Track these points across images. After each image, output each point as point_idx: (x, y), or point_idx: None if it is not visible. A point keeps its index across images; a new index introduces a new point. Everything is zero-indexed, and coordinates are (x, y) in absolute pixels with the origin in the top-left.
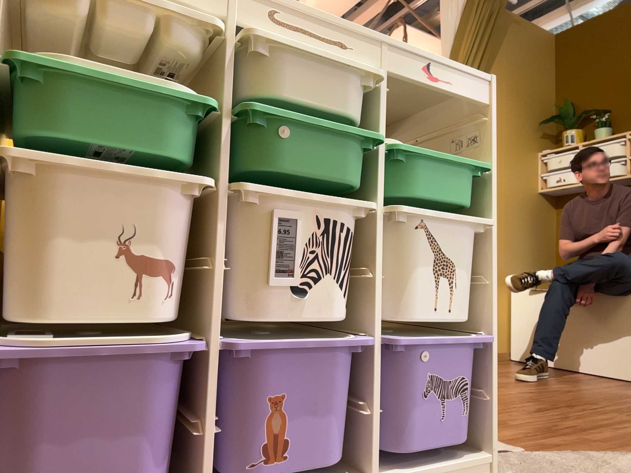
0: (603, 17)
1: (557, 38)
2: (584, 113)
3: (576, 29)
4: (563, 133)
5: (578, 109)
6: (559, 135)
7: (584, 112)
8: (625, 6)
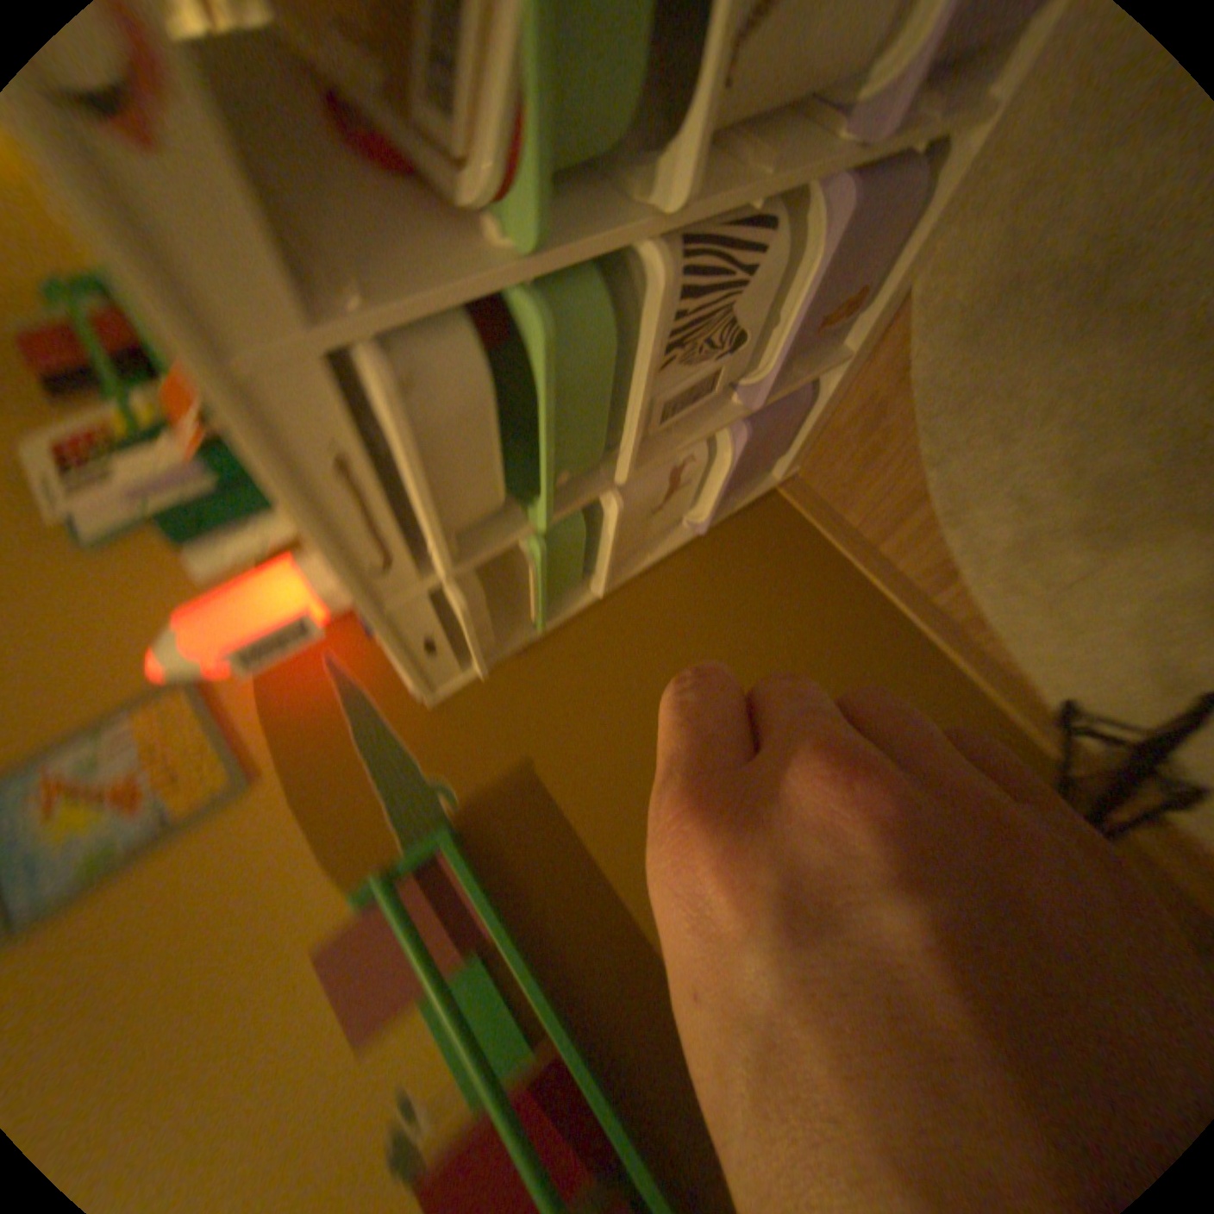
0: None
1: None
2: None
3: None
4: None
5: None
6: None
7: None
8: None
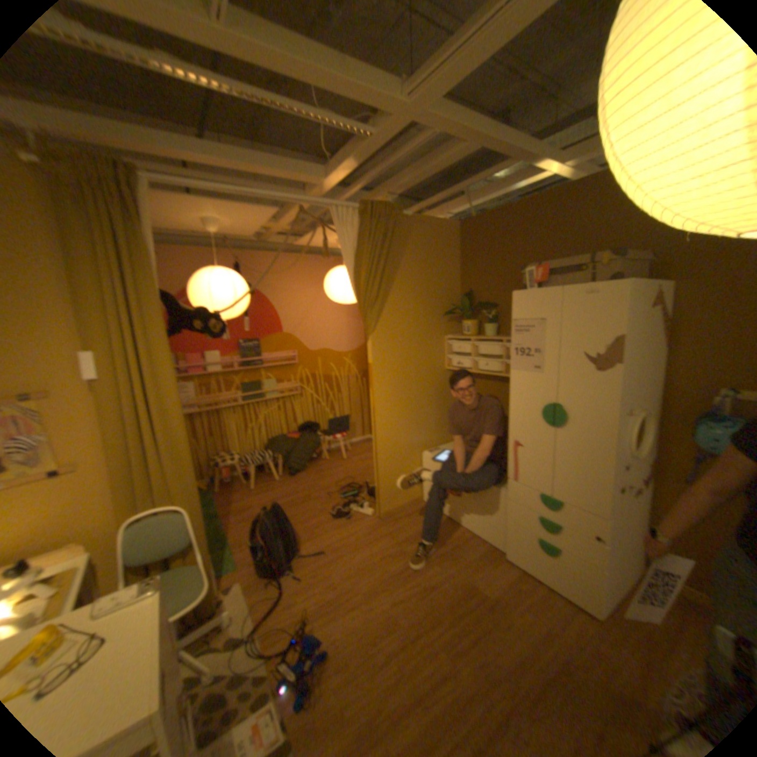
0: (501, 210)
1: (465, 222)
2: (482, 305)
3: (480, 217)
4: (465, 322)
5: (479, 296)
6: (463, 322)
7: (484, 300)
8: (518, 204)
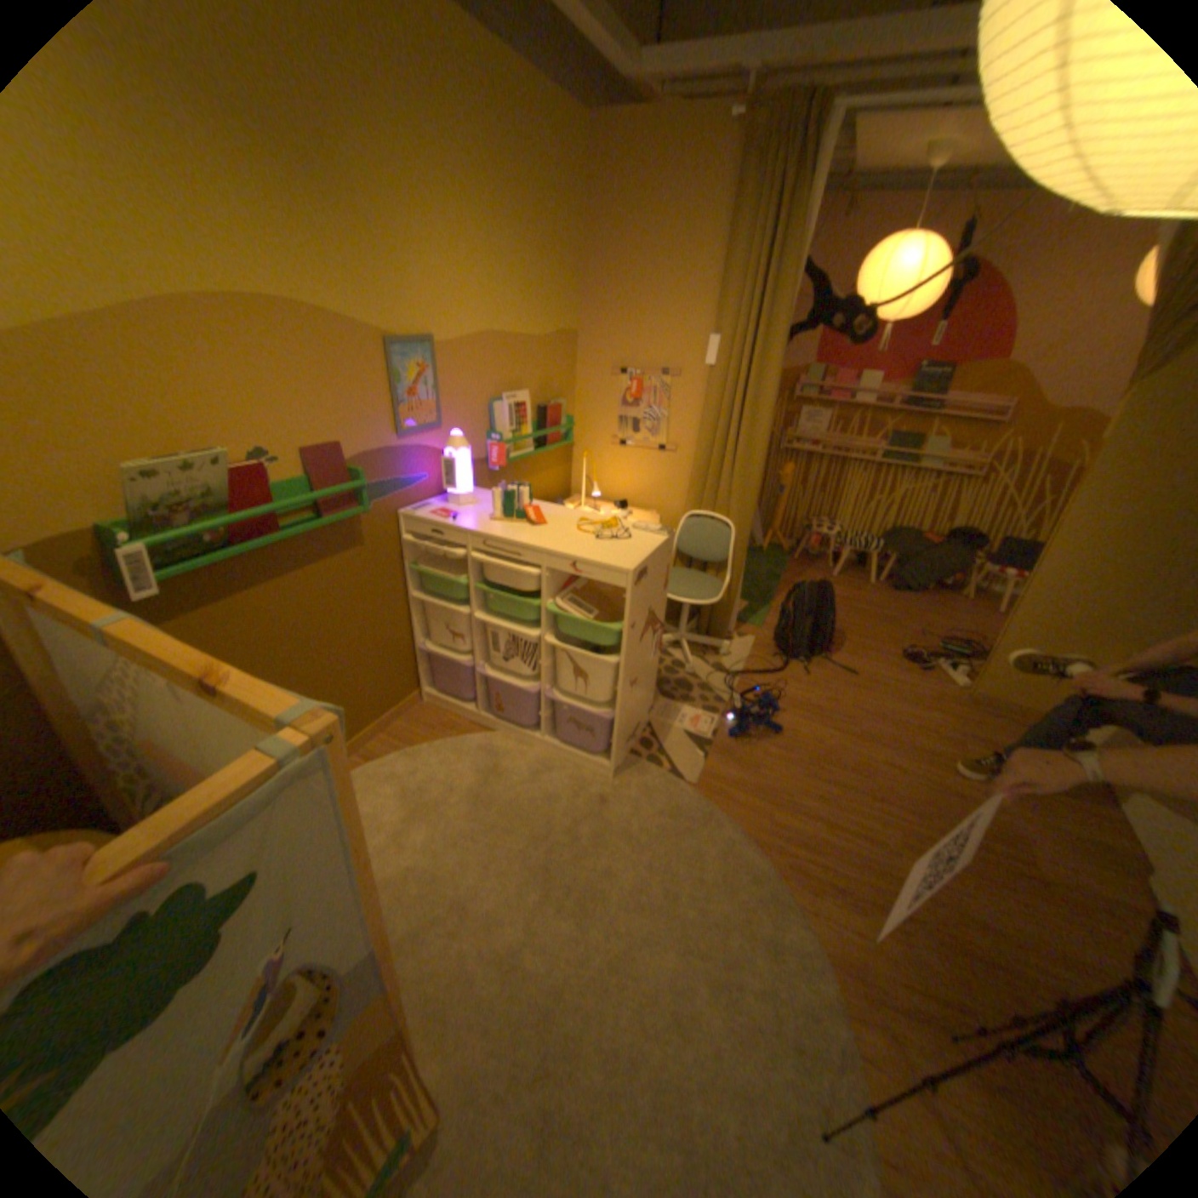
0: None
1: None
2: None
3: None
4: None
5: None
6: None
7: None
8: None
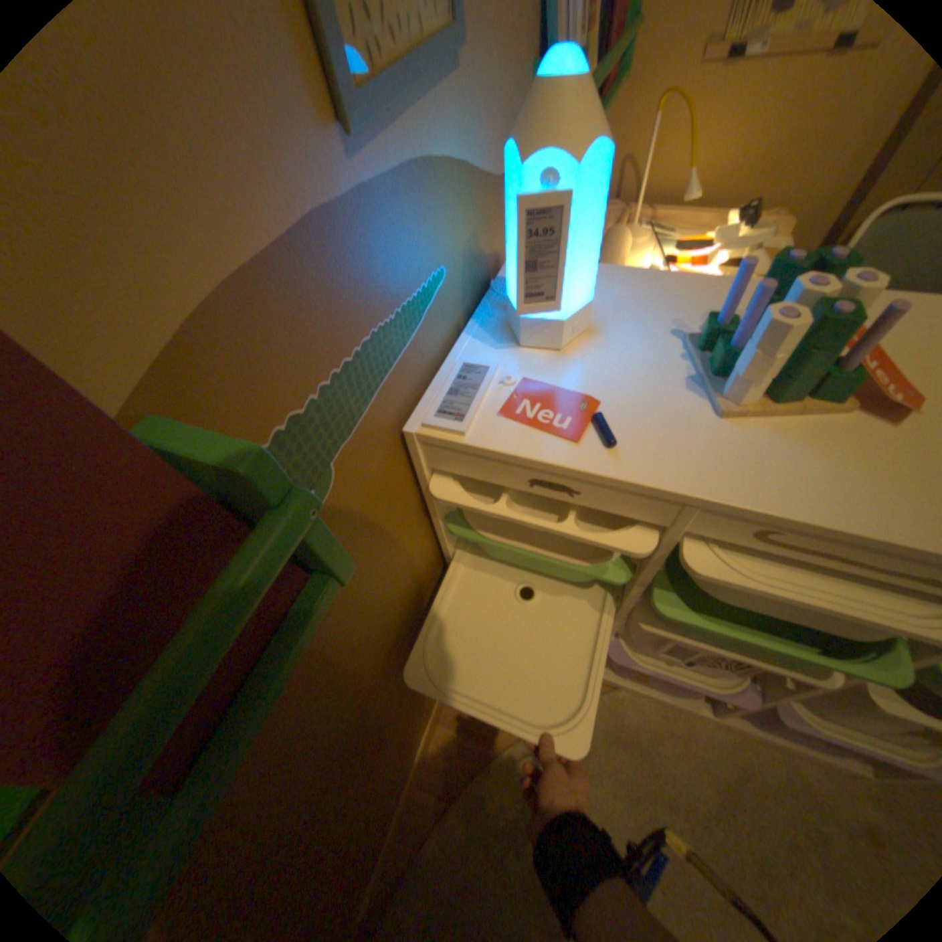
0: None
1: None
2: None
3: None
4: None
5: None
6: None
7: None
8: None
